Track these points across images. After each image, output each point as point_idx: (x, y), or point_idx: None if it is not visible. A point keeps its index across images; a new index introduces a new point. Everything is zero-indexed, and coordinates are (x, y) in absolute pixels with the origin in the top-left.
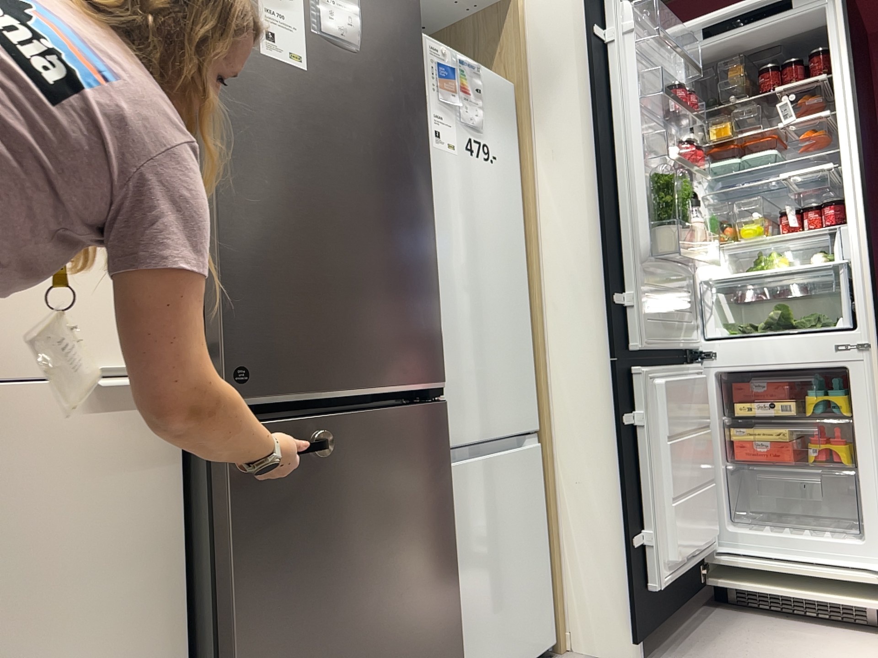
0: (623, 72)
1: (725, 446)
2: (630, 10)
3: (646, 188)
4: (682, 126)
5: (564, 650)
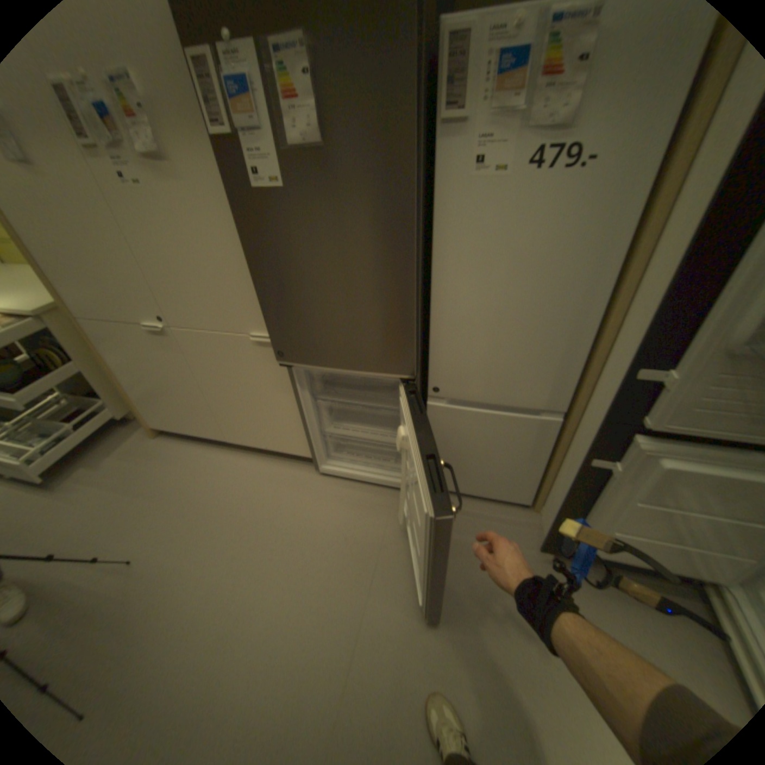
0: None
1: None
2: None
3: None
4: None
5: (535, 511)
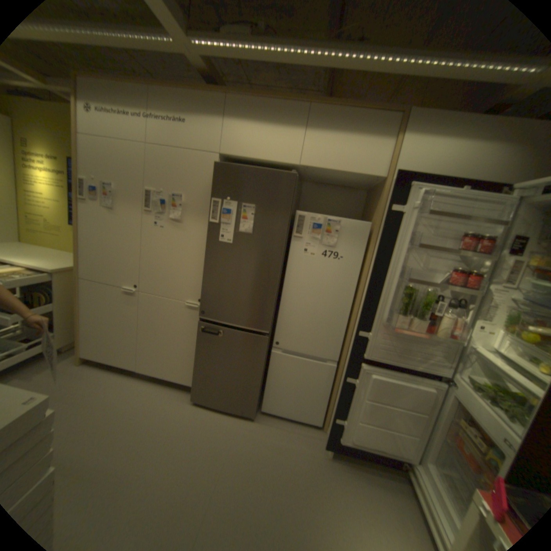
0: (405, 231)
1: (448, 432)
2: (422, 195)
3: (401, 291)
4: (487, 254)
5: (324, 432)
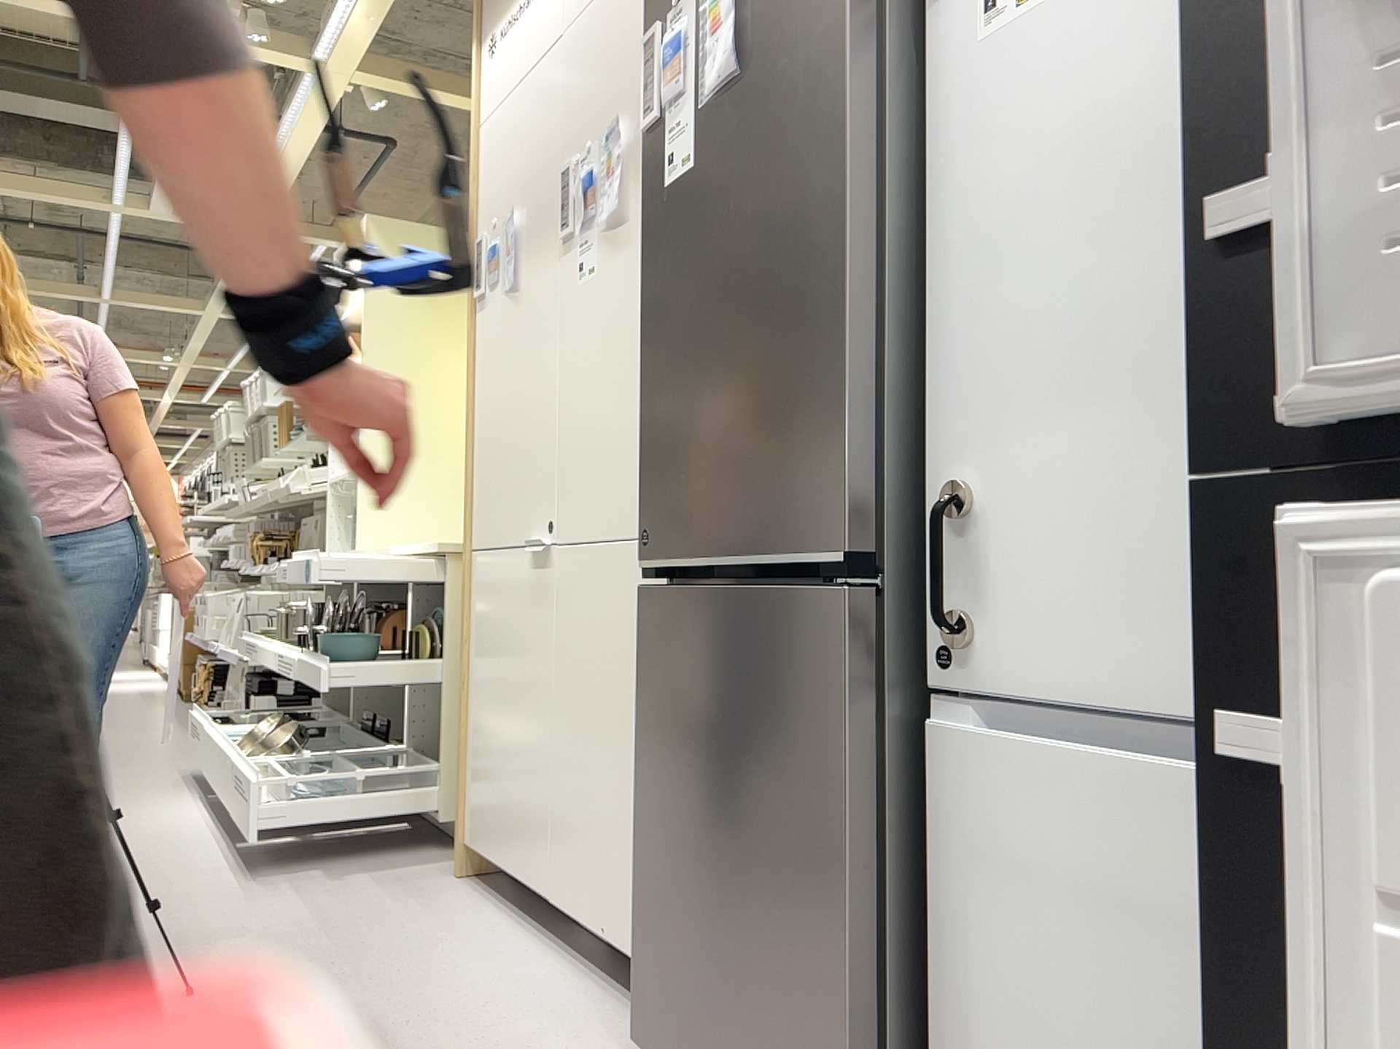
0: None
1: None
2: None
3: None
4: None
5: None
